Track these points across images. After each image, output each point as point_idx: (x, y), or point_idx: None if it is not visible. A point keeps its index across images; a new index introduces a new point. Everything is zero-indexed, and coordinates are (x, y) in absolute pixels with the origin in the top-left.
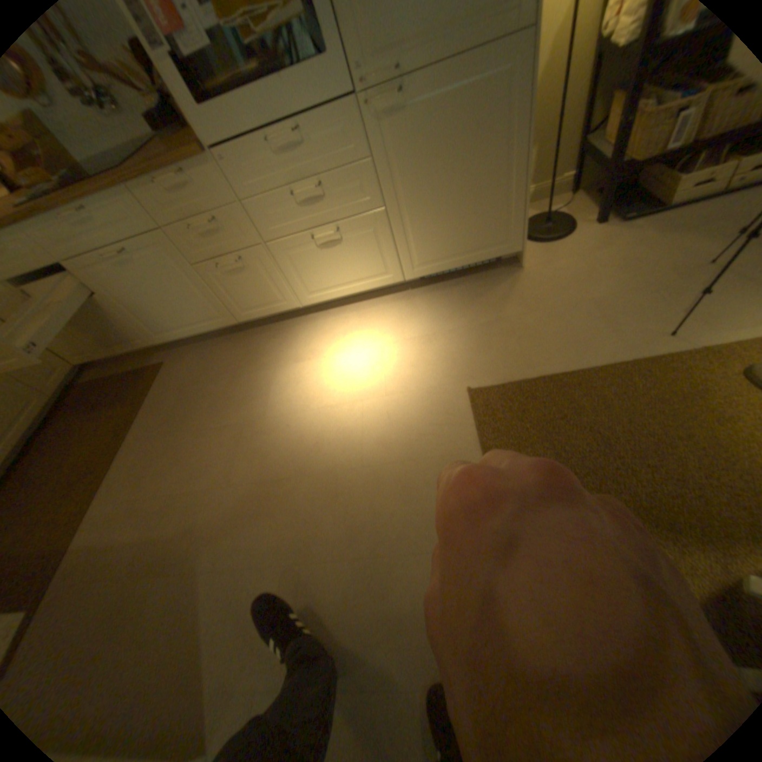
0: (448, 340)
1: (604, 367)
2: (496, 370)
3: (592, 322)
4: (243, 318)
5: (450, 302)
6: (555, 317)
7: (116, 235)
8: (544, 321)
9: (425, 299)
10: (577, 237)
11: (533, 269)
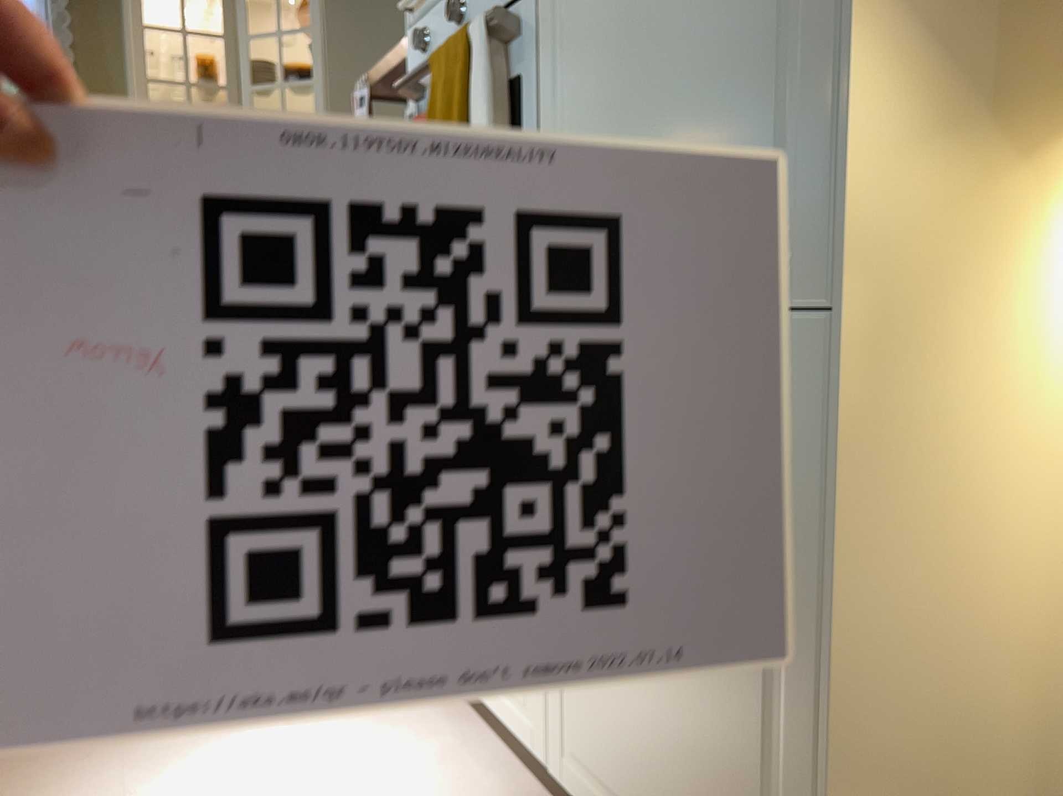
0: None
1: None
2: None
3: None
4: None
5: None
6: None
7: None
8: None
9: None
10: None
11: None
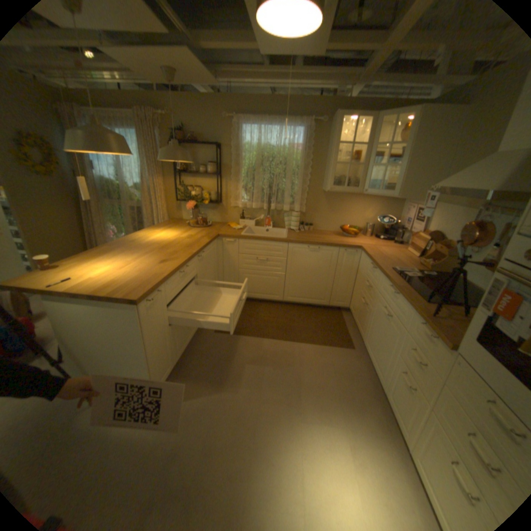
0: None
1: None
2: None
3: None
4: (389, 399)
5: None
6: None
7: (396, 312)
8: None
9: None
10: None
11: None
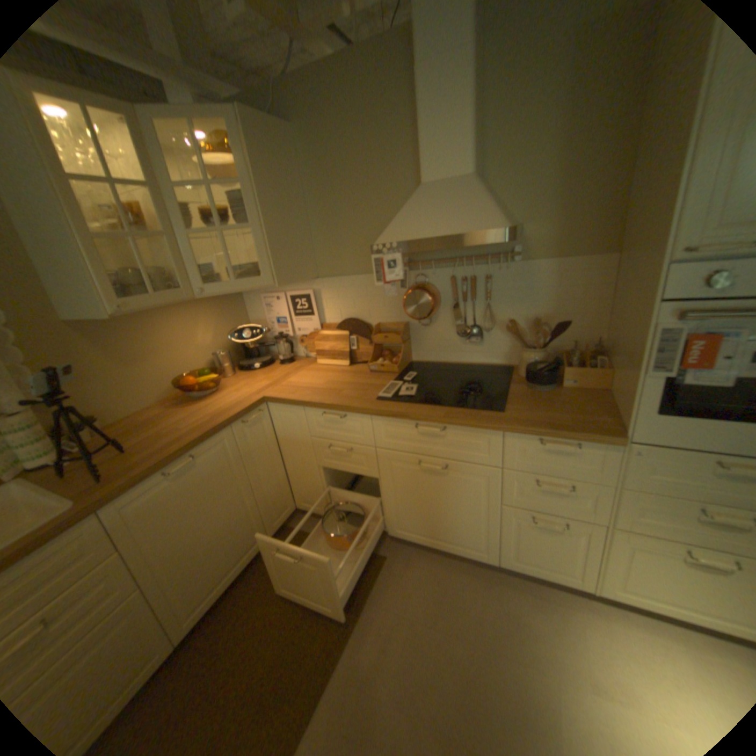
0: None
1: None
2: None
3: None
4: (511, 566)
5: None
6: None
7: (454, 455)
8: None
9: None
10: None
11: None
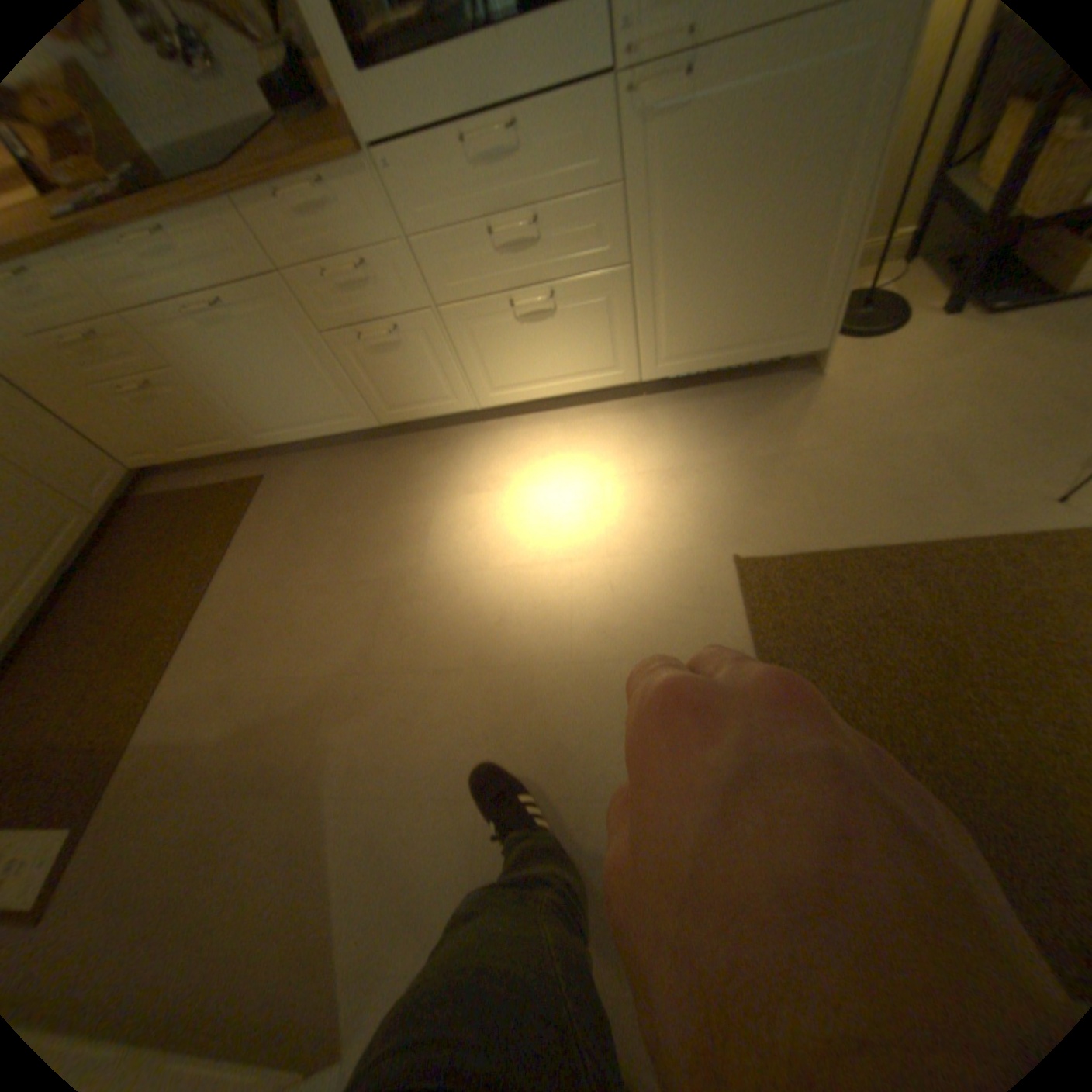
0: (705, 479)
1: (951, 541)
2: (779, 532)
3: (932, 470)
4: (388, 419)
5: (707, 420)
6: (873, 457)
7: (210, 278)
8: (856, 462)
9: (668, 412)
10: (911, 333)
11: (840, 378)
